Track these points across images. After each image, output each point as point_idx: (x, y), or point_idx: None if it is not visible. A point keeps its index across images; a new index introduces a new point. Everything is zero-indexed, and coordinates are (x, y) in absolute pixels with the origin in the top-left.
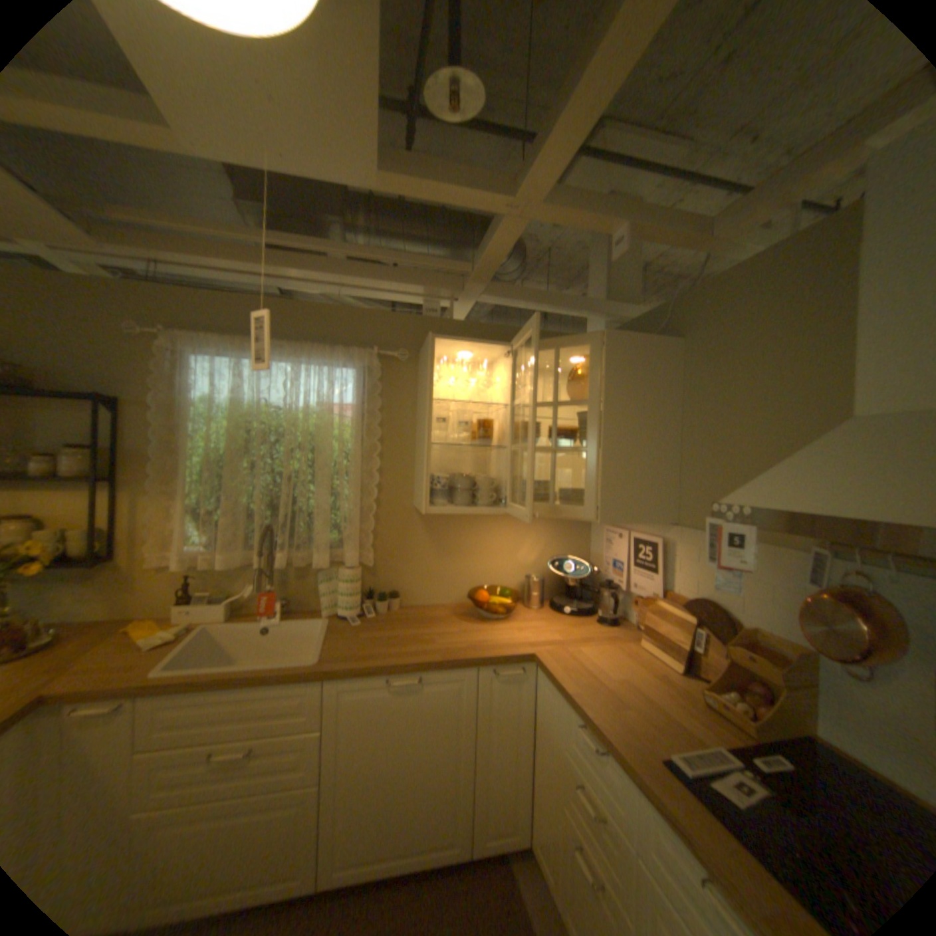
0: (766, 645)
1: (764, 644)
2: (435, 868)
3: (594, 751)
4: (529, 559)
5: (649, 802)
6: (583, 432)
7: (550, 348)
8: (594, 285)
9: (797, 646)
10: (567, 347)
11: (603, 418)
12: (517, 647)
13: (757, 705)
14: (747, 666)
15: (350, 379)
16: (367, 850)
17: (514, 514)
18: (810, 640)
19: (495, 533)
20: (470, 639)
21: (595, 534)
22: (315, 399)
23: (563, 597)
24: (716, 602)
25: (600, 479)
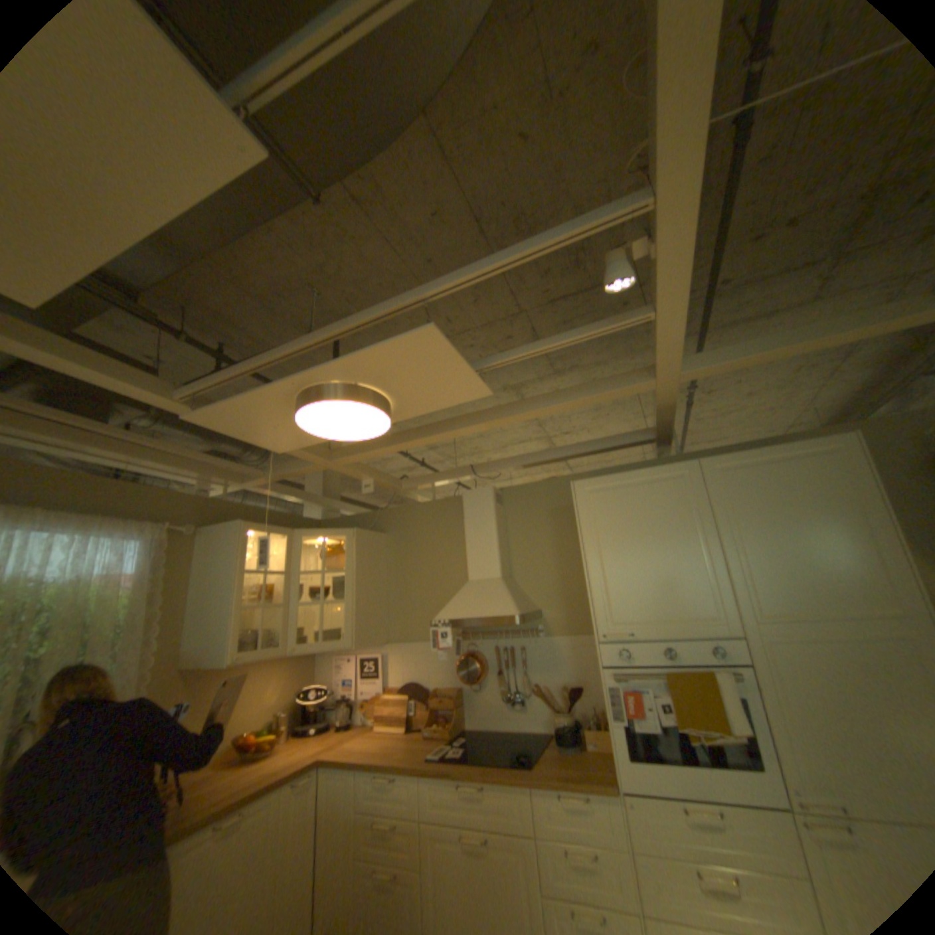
0: (440, 696)
1: (439, 696)
2: None
3: (381, 791)
4: (271, 702)
5: (422, 784)
6: (336, 591)
7: (312, 535)
8: (310, 483)
9: (453, 689)
10: (323, 535)
11: (353, 582)
12: (300, 764)
13: (443, 727)
14: (436, 709)
15: (132, 553)
16: None
17: (285, 658)
18: (460, 681)
19: (246, 685)
20: (258, 776)
21: (319, 669)
22: (90, 574)
23: (300, 728)
24: (414, 683)
25: (351, 621)
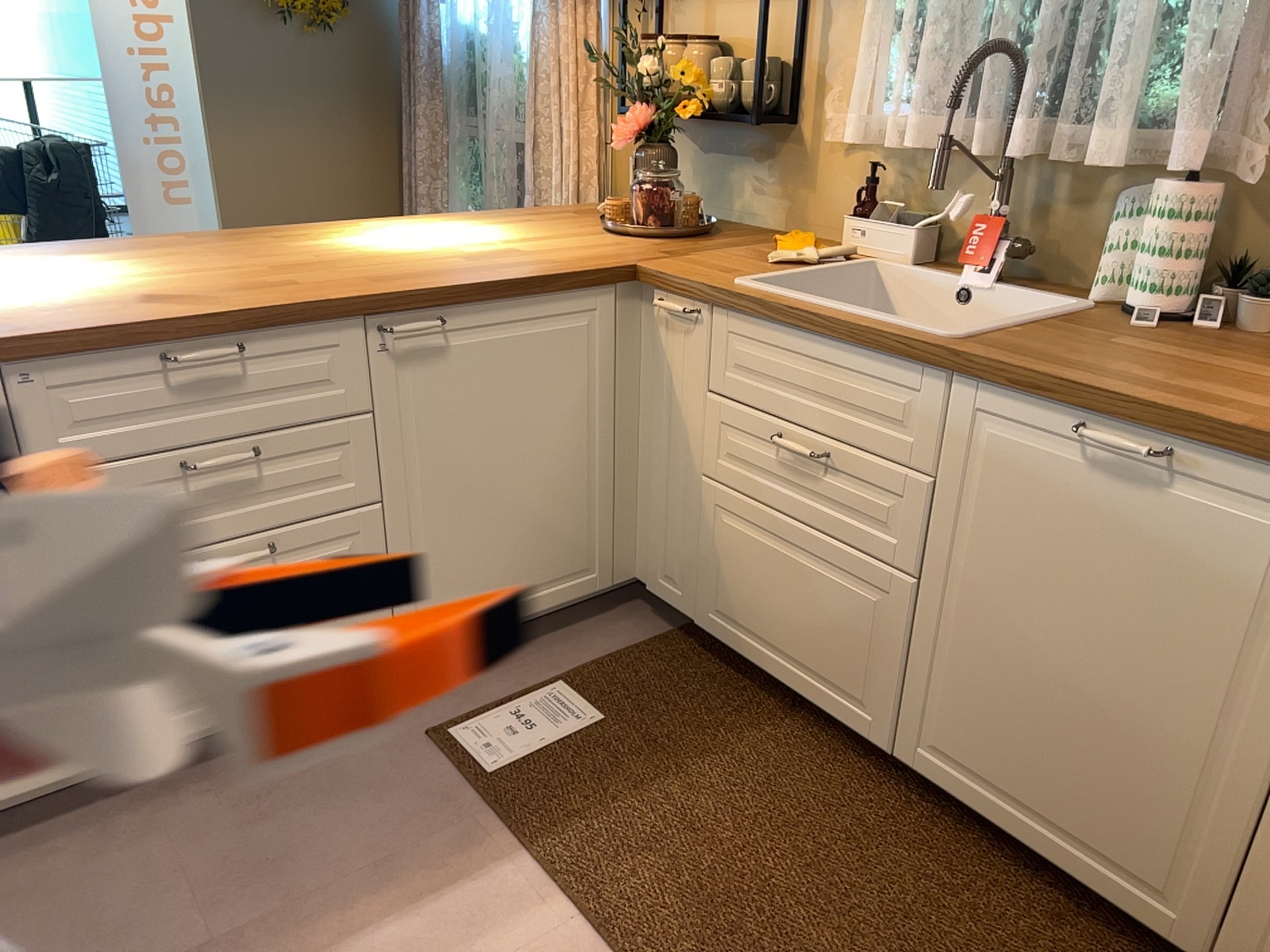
0: None
1: None
2: (1113, 904)
3: None
4: None
5: None
6: None
7: None
8: None
9: None
10: None
11: None
12: None
13: None
14: None
15: None
16: (981, 754)
17: None
18: None
19: None
20: None
21: None
22: None
23: None
24: None
25: None
